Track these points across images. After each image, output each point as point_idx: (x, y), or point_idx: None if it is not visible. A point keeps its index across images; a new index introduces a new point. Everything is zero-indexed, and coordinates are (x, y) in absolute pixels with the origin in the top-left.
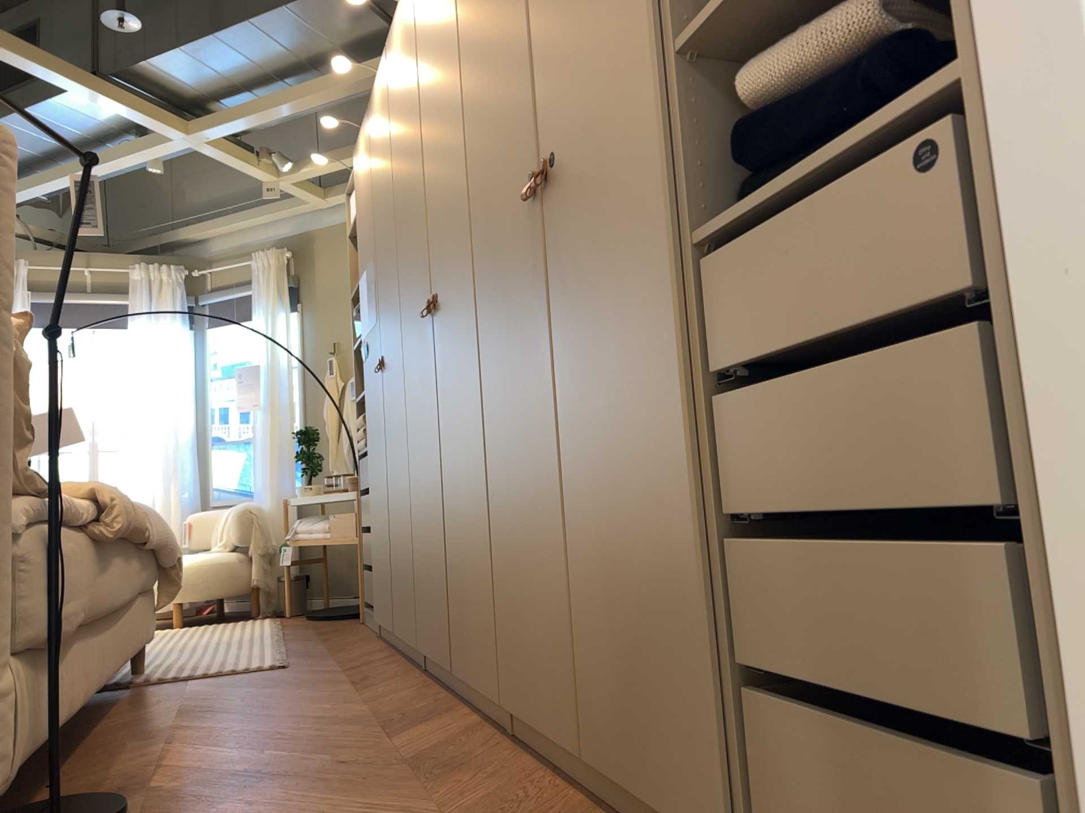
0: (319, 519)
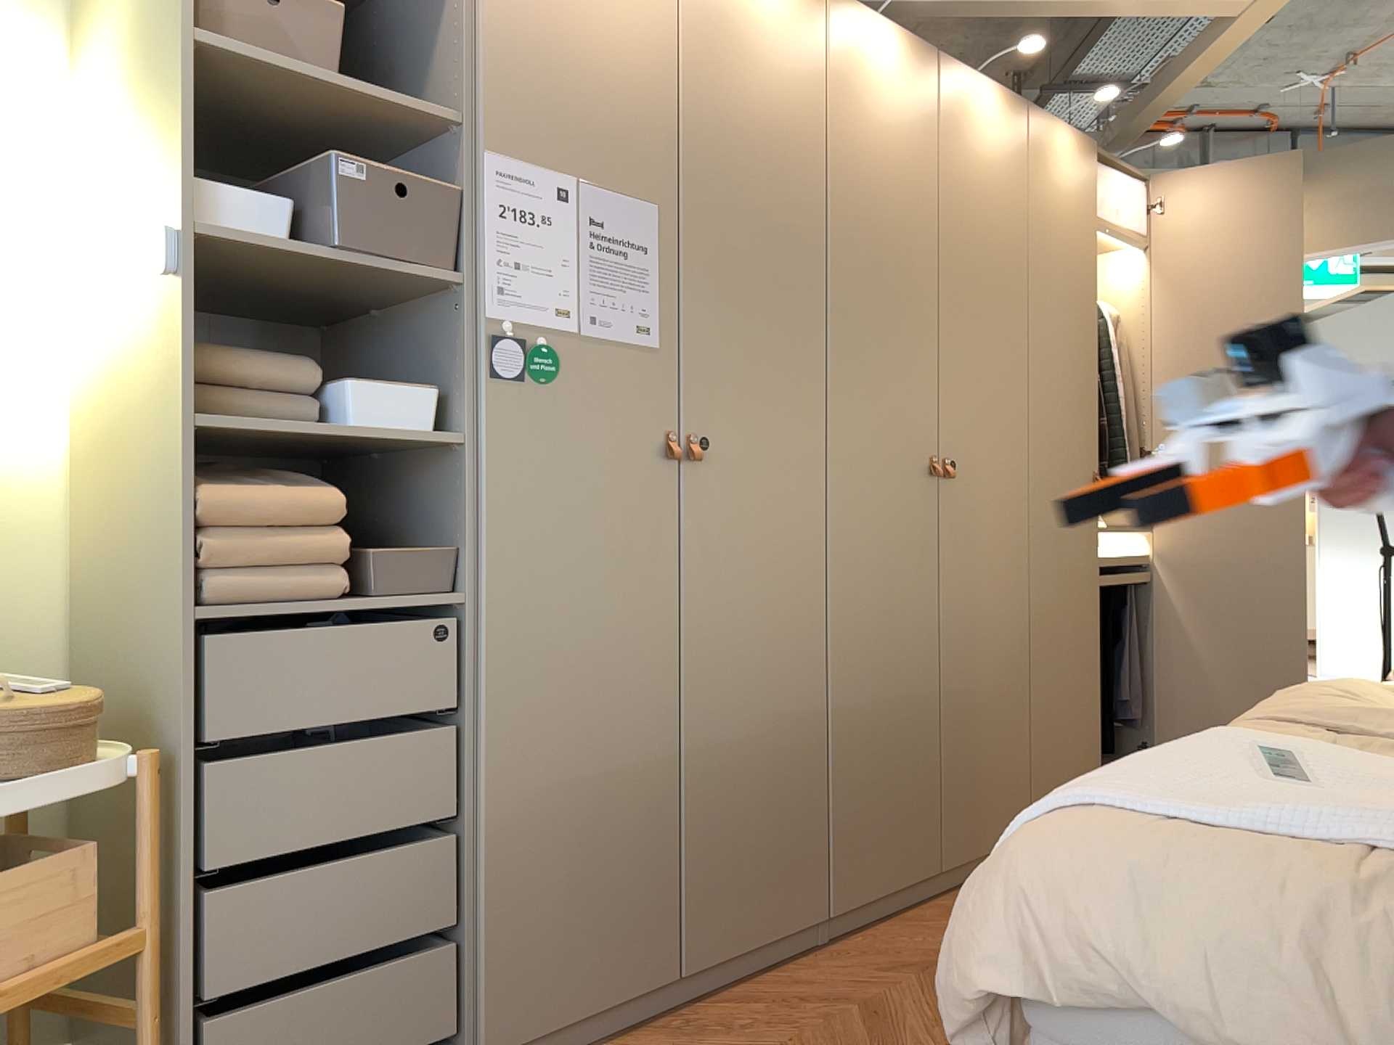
0: None
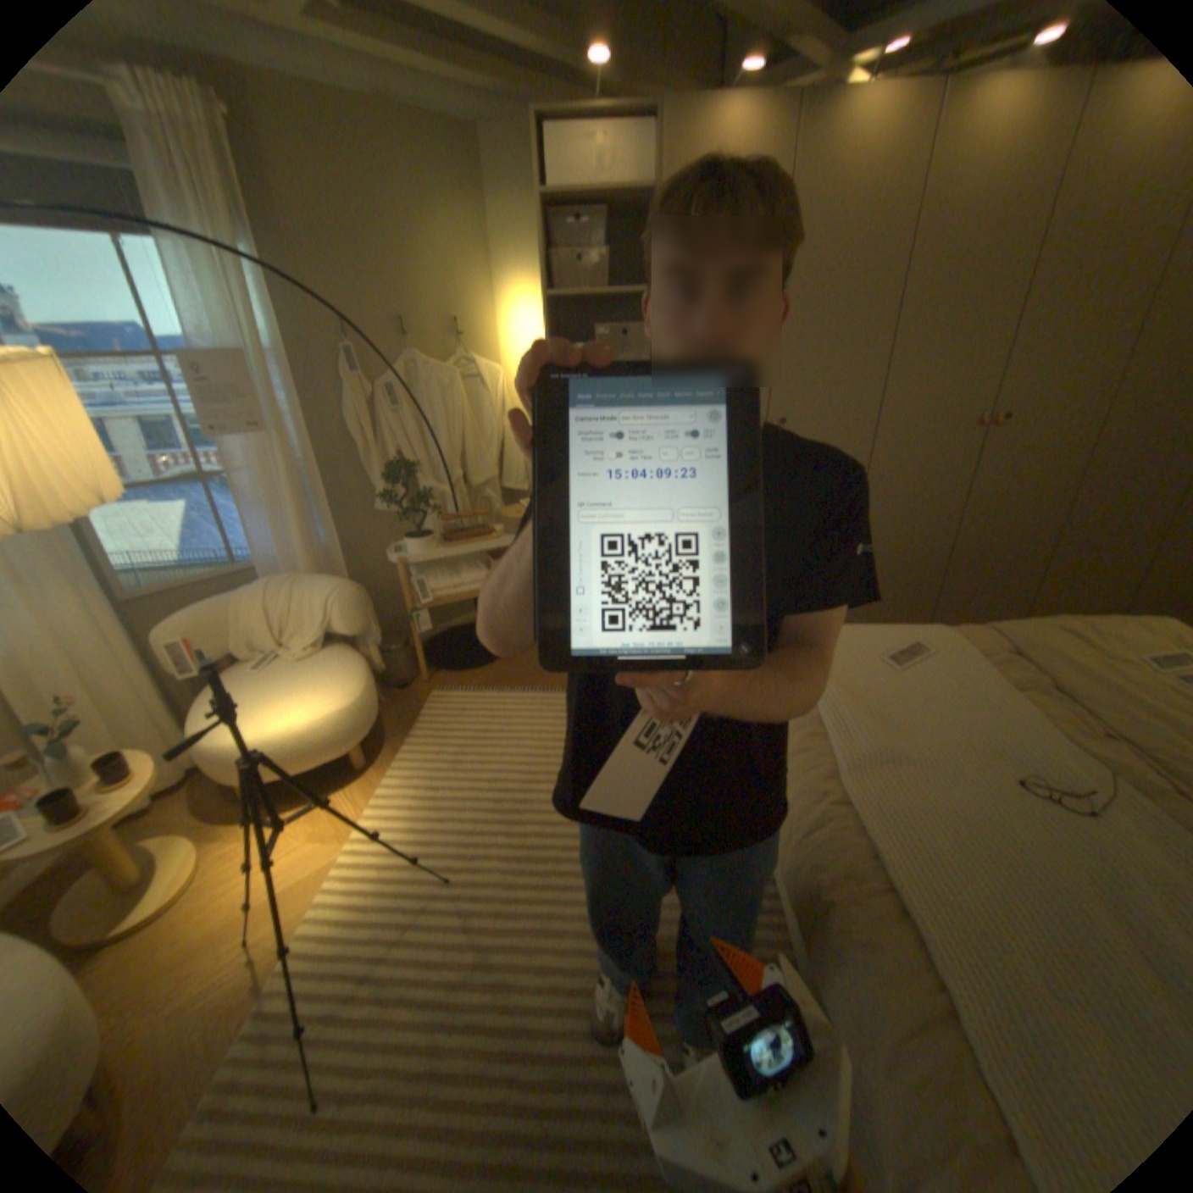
0: (445, 575)
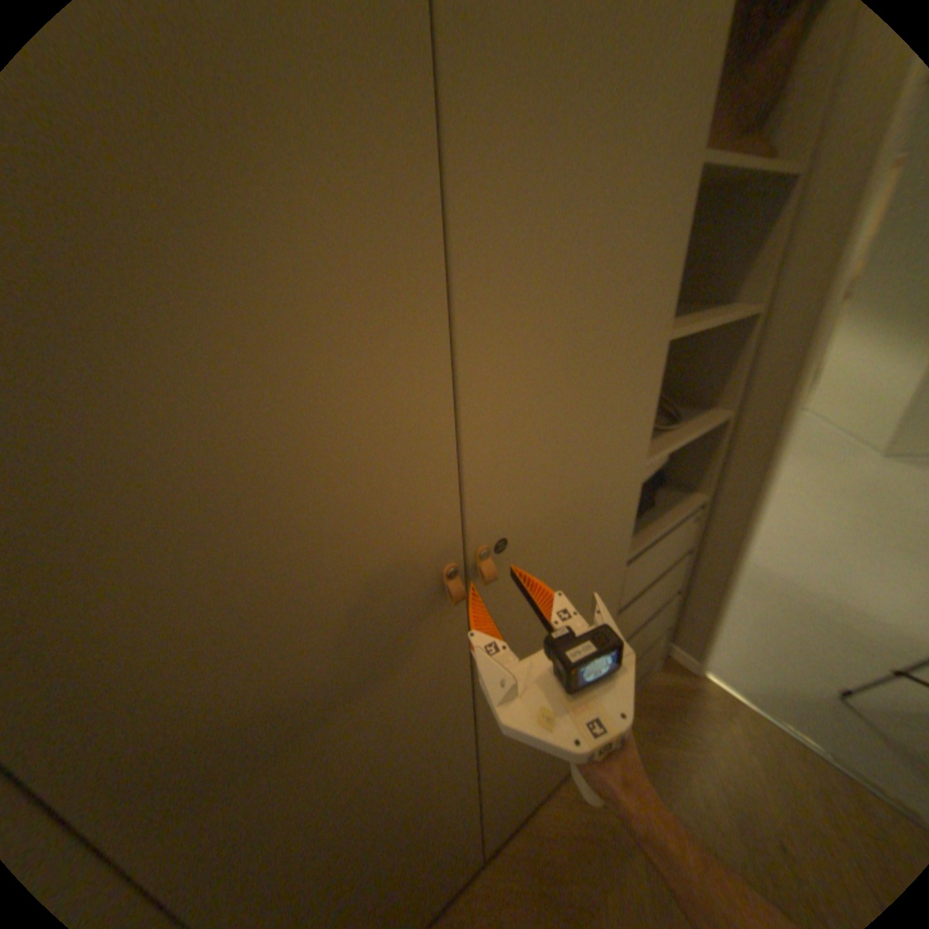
0: None
